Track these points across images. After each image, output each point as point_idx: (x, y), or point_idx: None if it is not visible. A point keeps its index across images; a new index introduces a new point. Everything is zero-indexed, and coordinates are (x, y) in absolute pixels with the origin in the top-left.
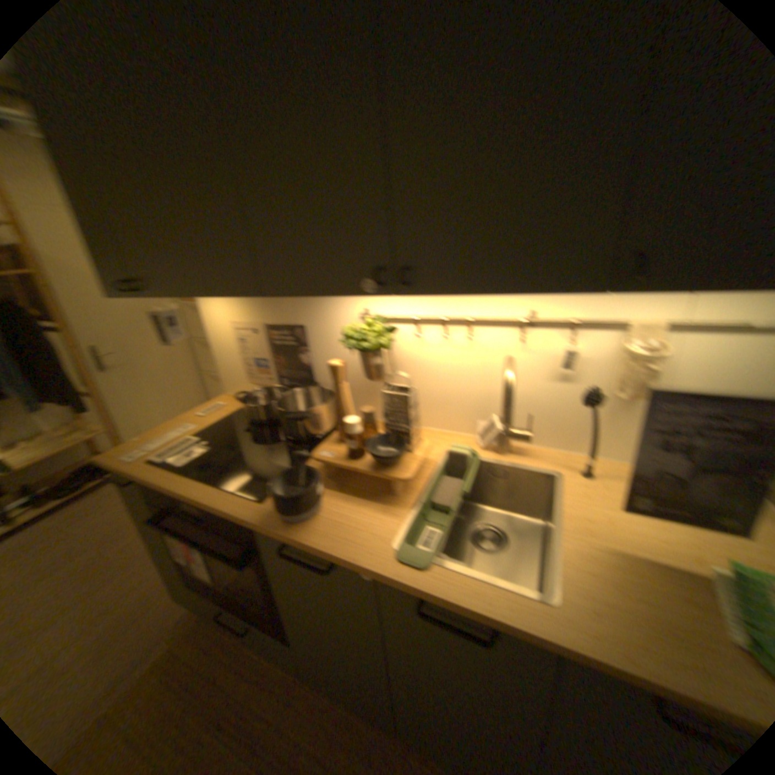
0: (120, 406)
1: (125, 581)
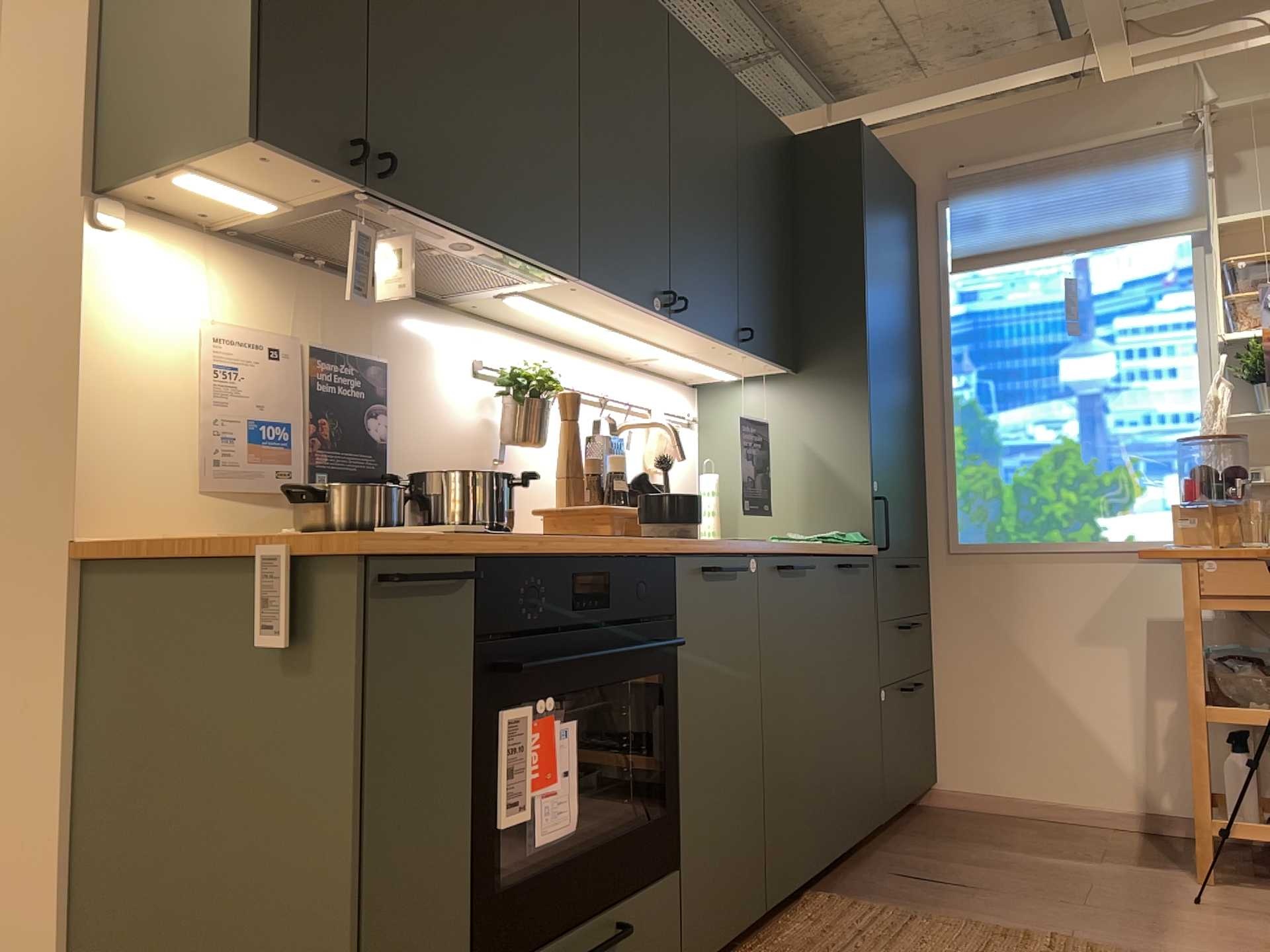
0: None
1: None
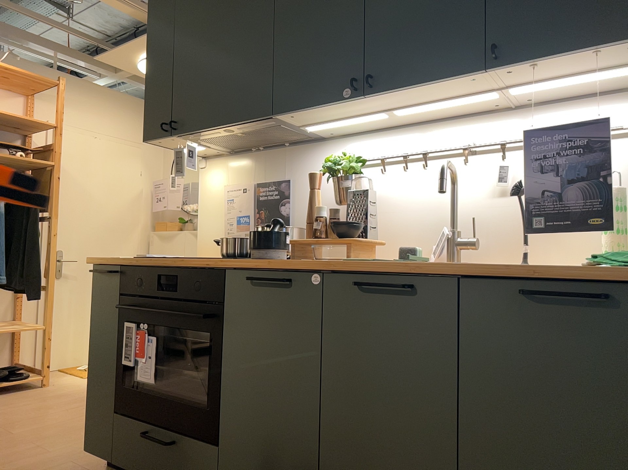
0: (61, 320)
1: (30, 449)
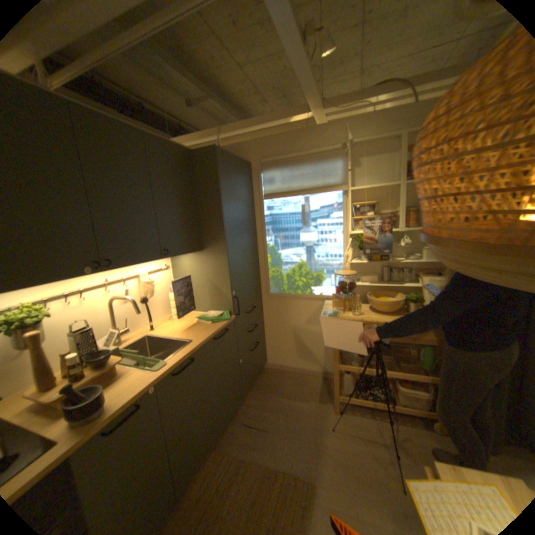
0: None
1: None
